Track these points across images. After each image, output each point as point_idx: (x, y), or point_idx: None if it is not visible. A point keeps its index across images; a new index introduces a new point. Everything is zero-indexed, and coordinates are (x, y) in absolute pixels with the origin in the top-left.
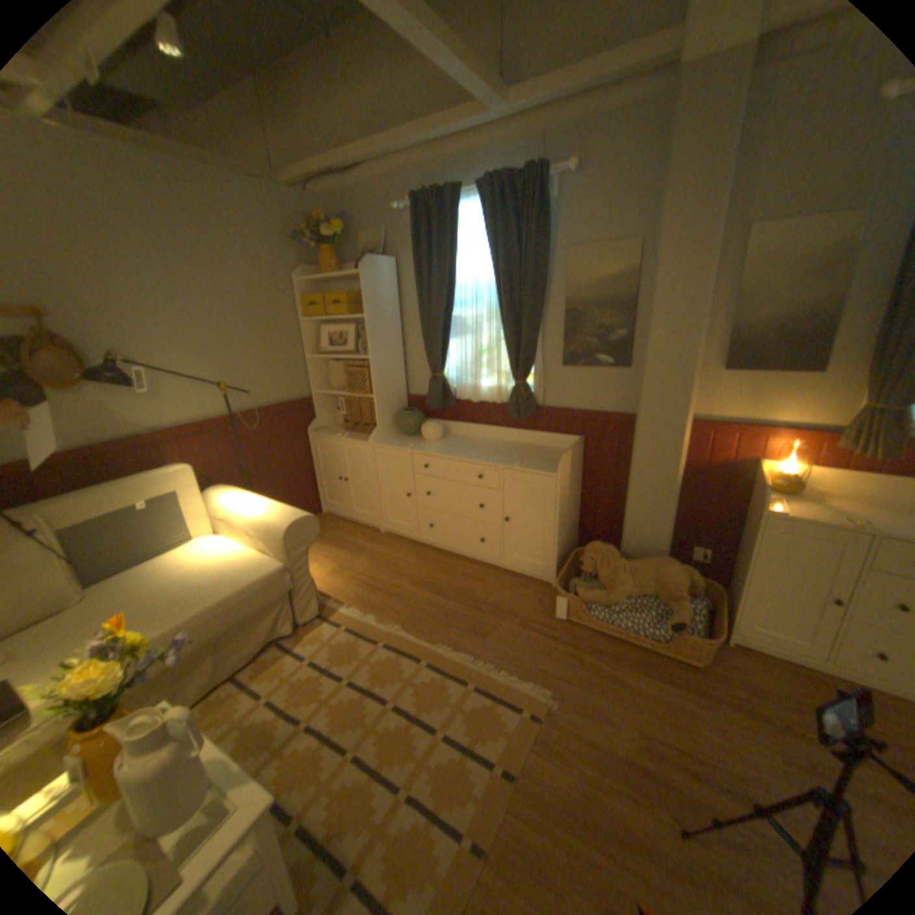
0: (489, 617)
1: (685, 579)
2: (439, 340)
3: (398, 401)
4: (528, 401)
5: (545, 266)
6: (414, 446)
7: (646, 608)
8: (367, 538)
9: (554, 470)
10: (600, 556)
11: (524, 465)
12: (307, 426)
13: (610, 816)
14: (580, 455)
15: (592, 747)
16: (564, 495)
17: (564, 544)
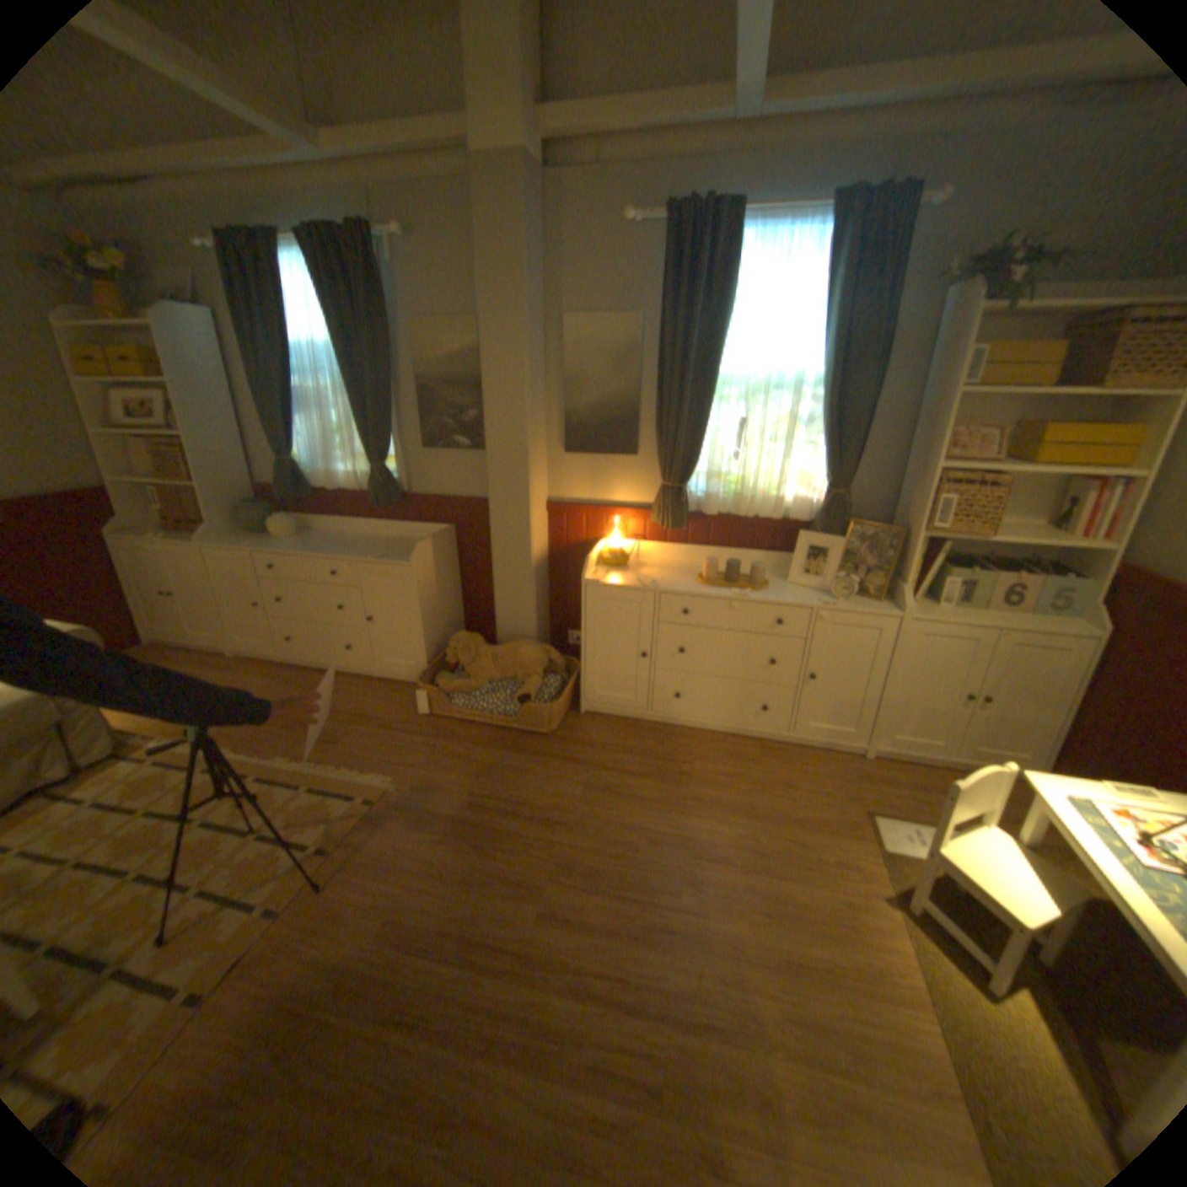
0: (344, 727)
1: (538, 658)
2: (276, 417)
3: (236, 493)
4: (389, 490)
5: (384, 338)
6: (253, 545)
7: (502, 690)
8: (205, 668)
9: (409, 561)
10: (461, 646)
11: (377, 558)
12: (100, 529)
13: (414, 861)
14: (451, 547)
15: (417, 815)
16: (427, 589)
17: (439, 642)
